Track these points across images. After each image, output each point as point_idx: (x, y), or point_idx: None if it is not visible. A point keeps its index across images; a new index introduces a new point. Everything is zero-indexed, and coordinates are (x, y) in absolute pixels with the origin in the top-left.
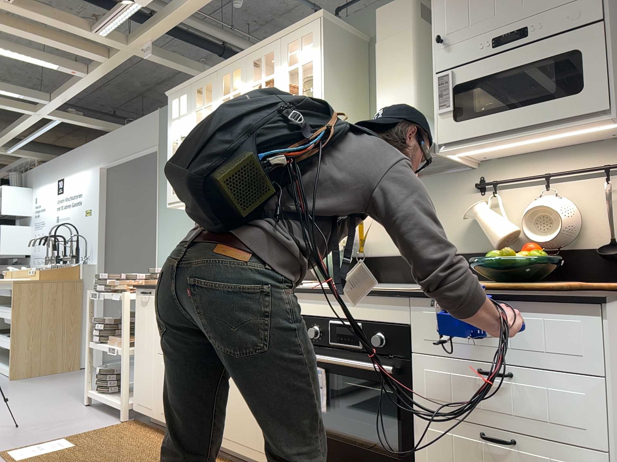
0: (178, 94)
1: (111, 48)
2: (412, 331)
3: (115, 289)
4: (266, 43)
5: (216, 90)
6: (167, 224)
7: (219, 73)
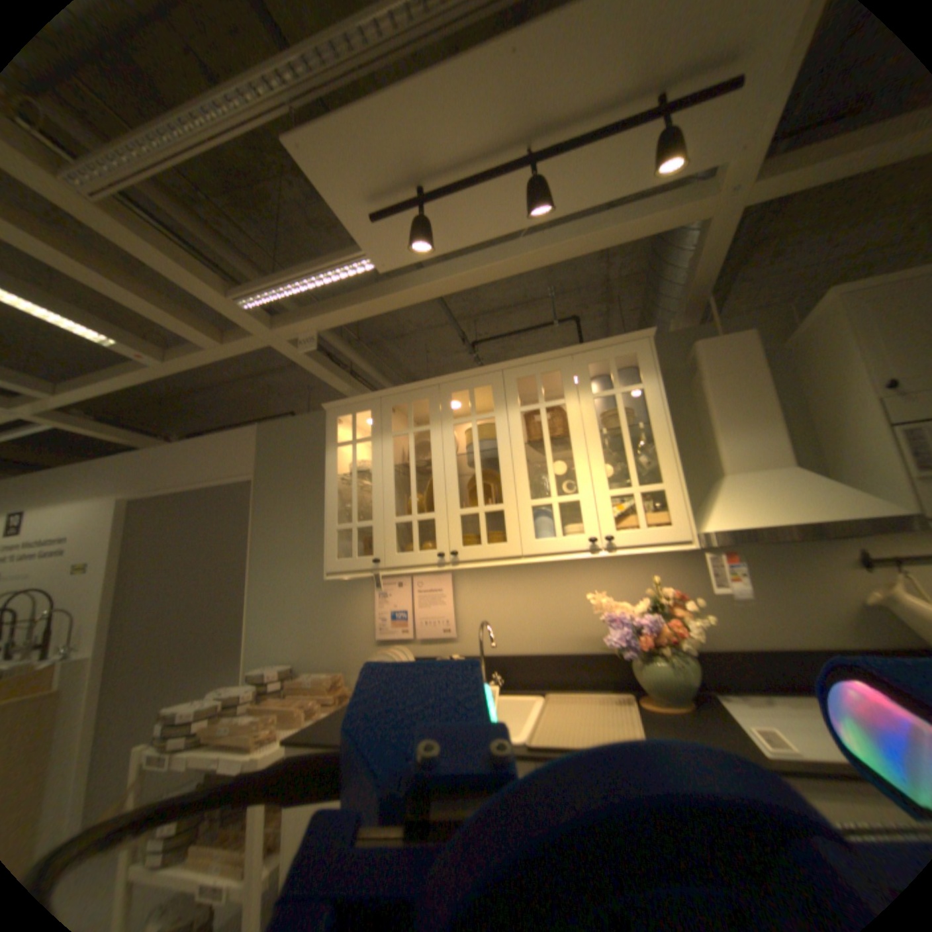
0: (352, 408)
1: (242, 327)
2: None
3: (215, 744)
4: (545, 356)
5: (440, 409)
6: (271, 594)
7: (446, 387)
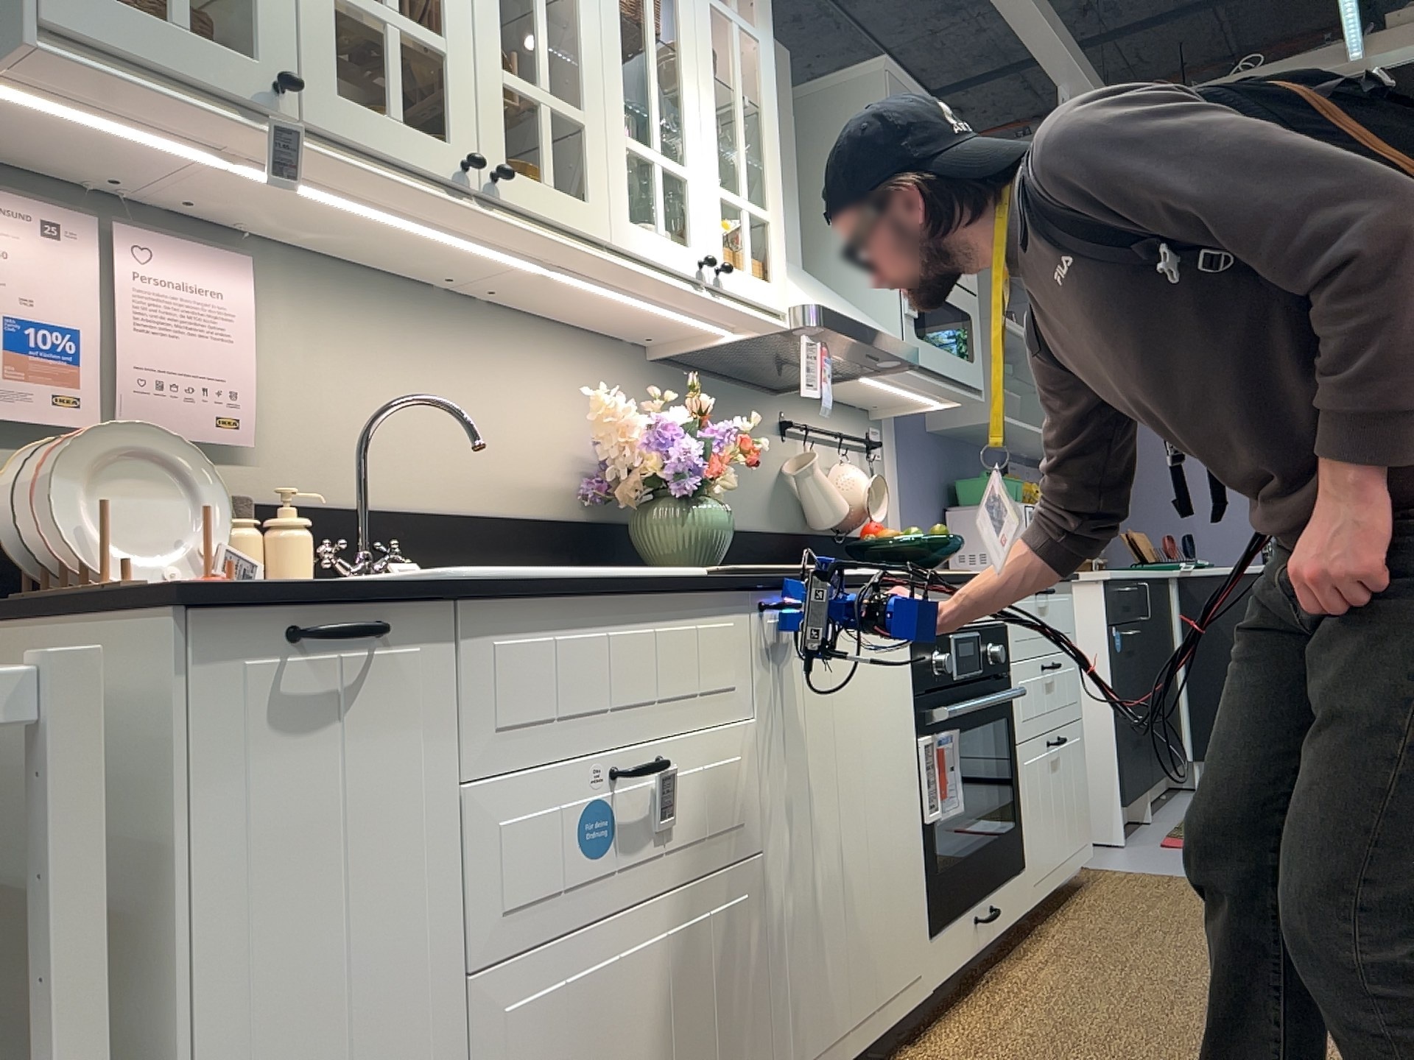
0: None
1: None
2: (1009, 631)
3: None
4: None
5: None
6: None
7: None
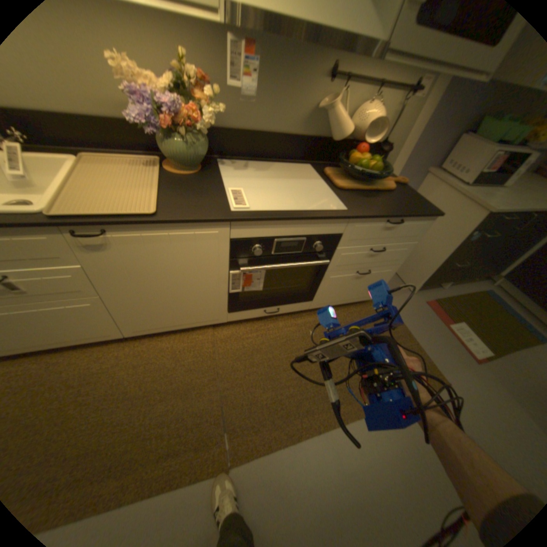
0: None
1: None
2: (341, 236)
3: None
4: None
5: None
6: None
7: None
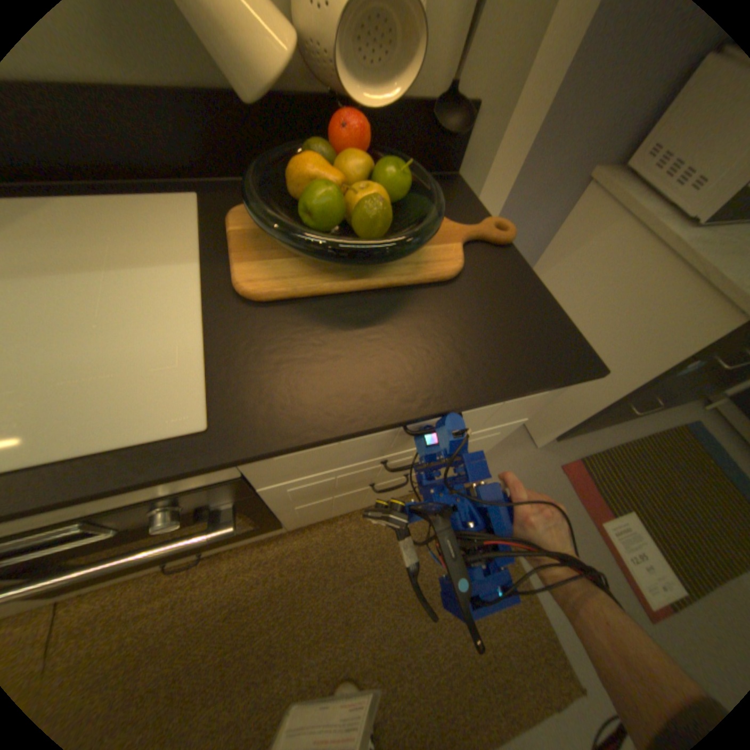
0: None
1: None
2: (245, 477)
3: None
4: None
5: None
6: None
7: None
